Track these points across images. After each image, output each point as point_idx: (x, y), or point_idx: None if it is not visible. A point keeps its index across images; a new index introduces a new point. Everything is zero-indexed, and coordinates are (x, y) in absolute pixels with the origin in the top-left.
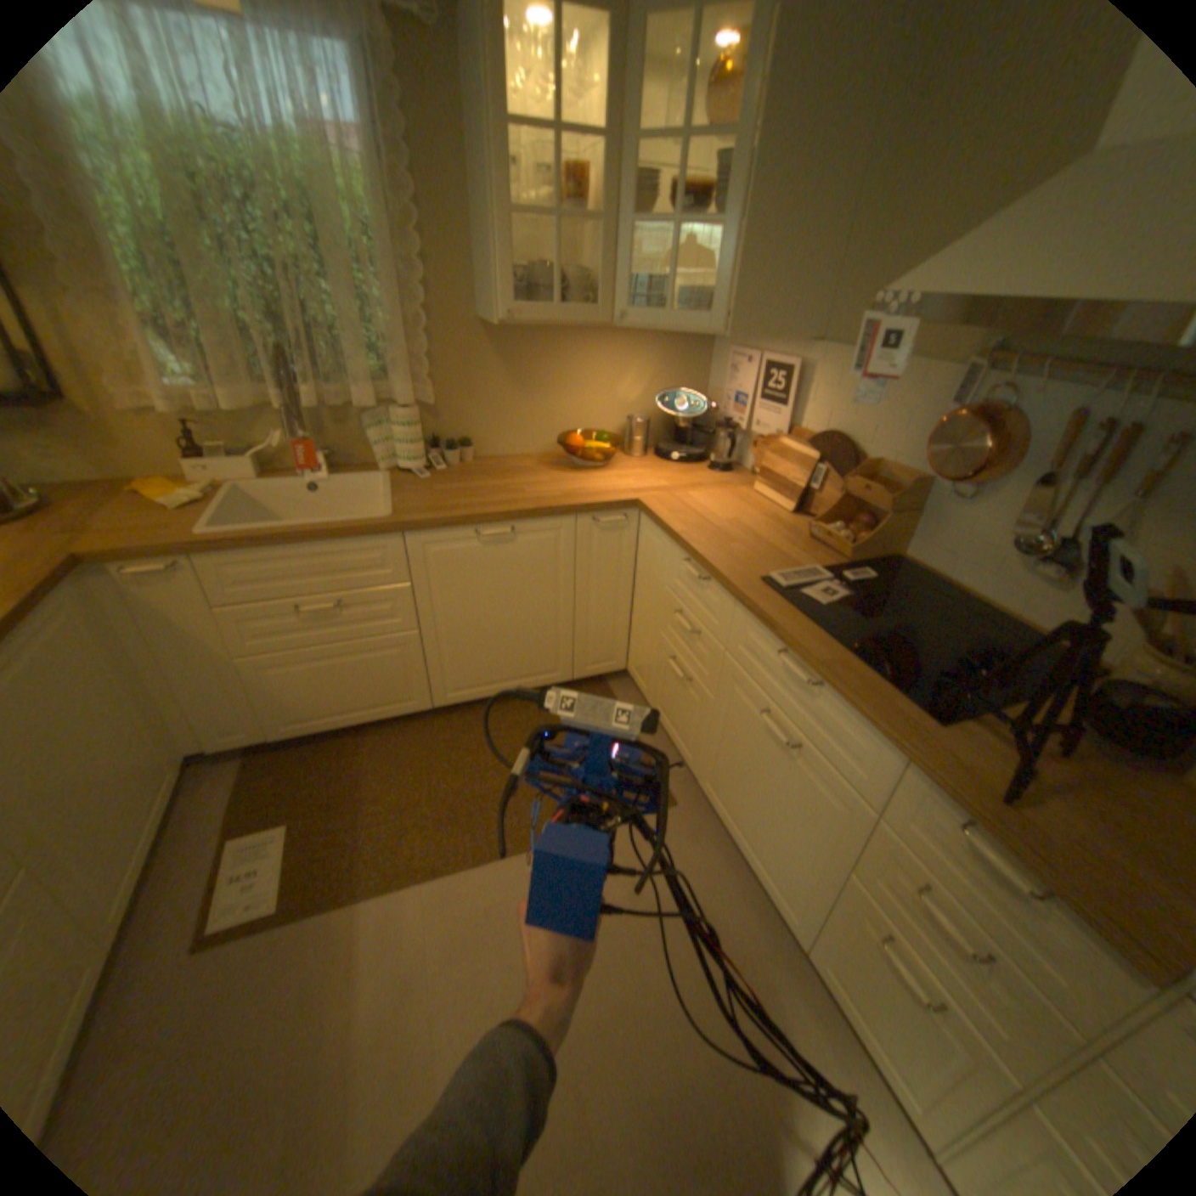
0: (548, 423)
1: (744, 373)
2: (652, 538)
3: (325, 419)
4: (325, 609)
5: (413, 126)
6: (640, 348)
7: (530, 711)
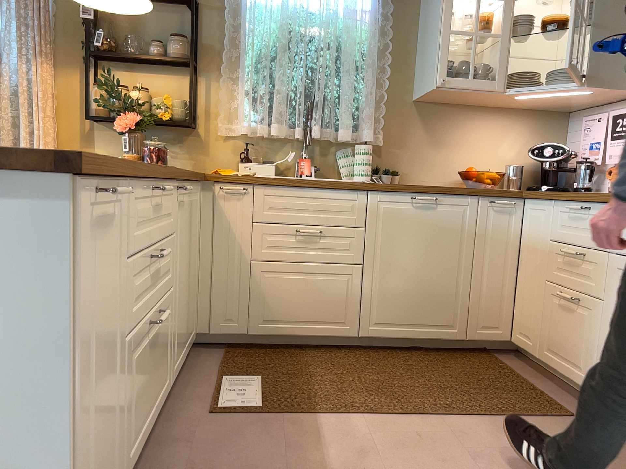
0: (451, 166)
1: (596, 128)
2: (537, 212)
3: (317, 150)
4: (315, 231)
5: (396, 11)
6: (516, 124)
7: (431, 357)
